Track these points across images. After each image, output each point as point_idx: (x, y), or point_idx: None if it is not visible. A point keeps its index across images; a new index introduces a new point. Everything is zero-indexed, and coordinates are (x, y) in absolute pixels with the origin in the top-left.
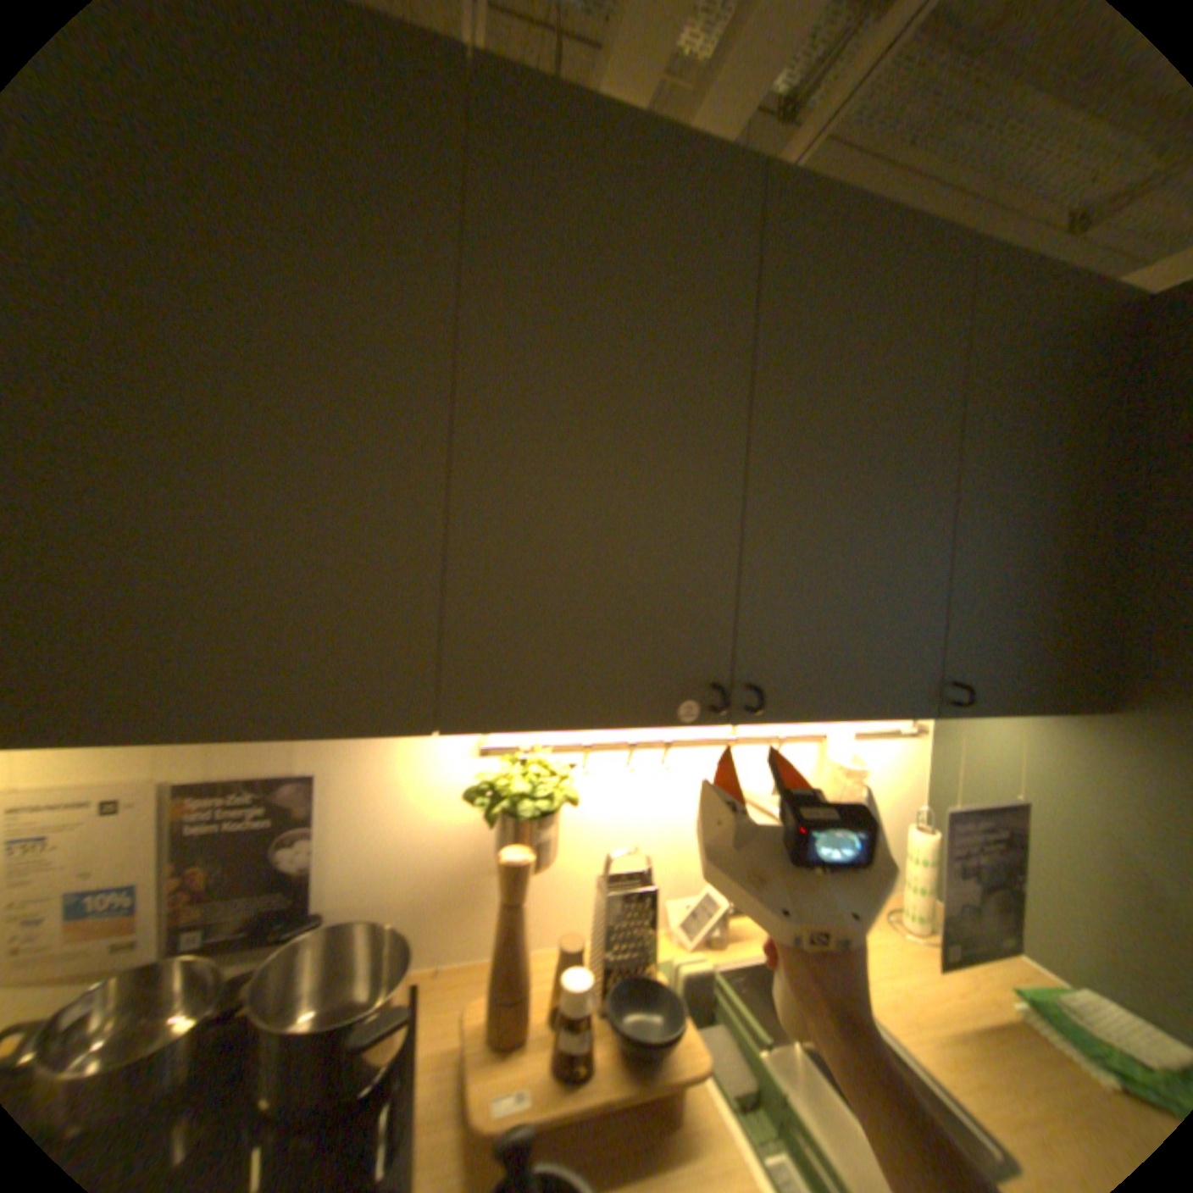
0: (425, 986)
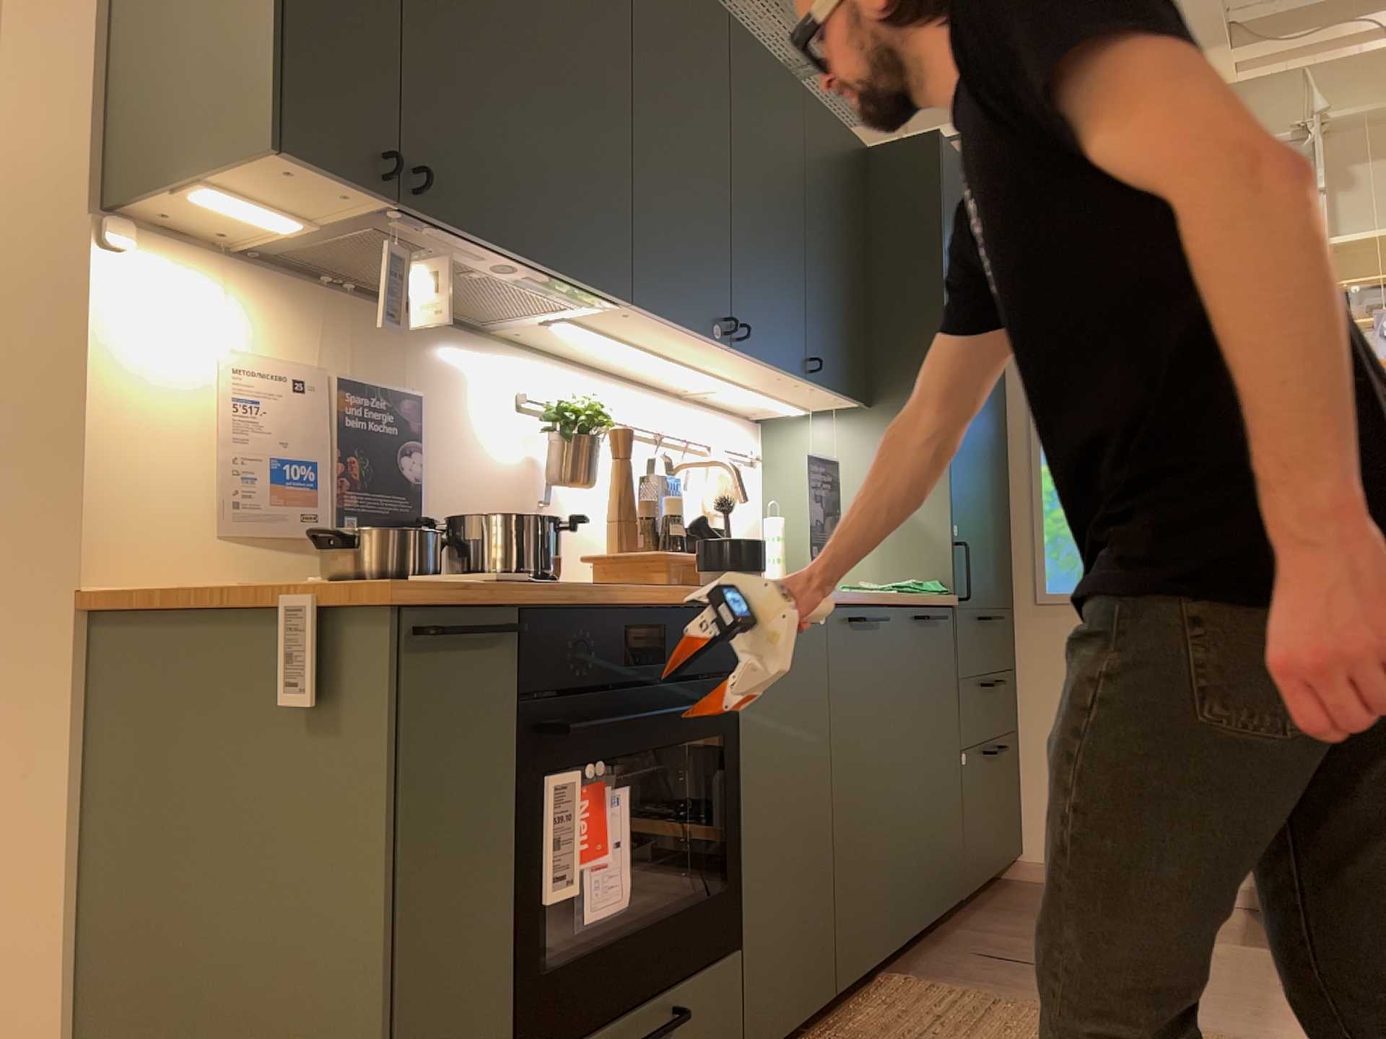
0: None
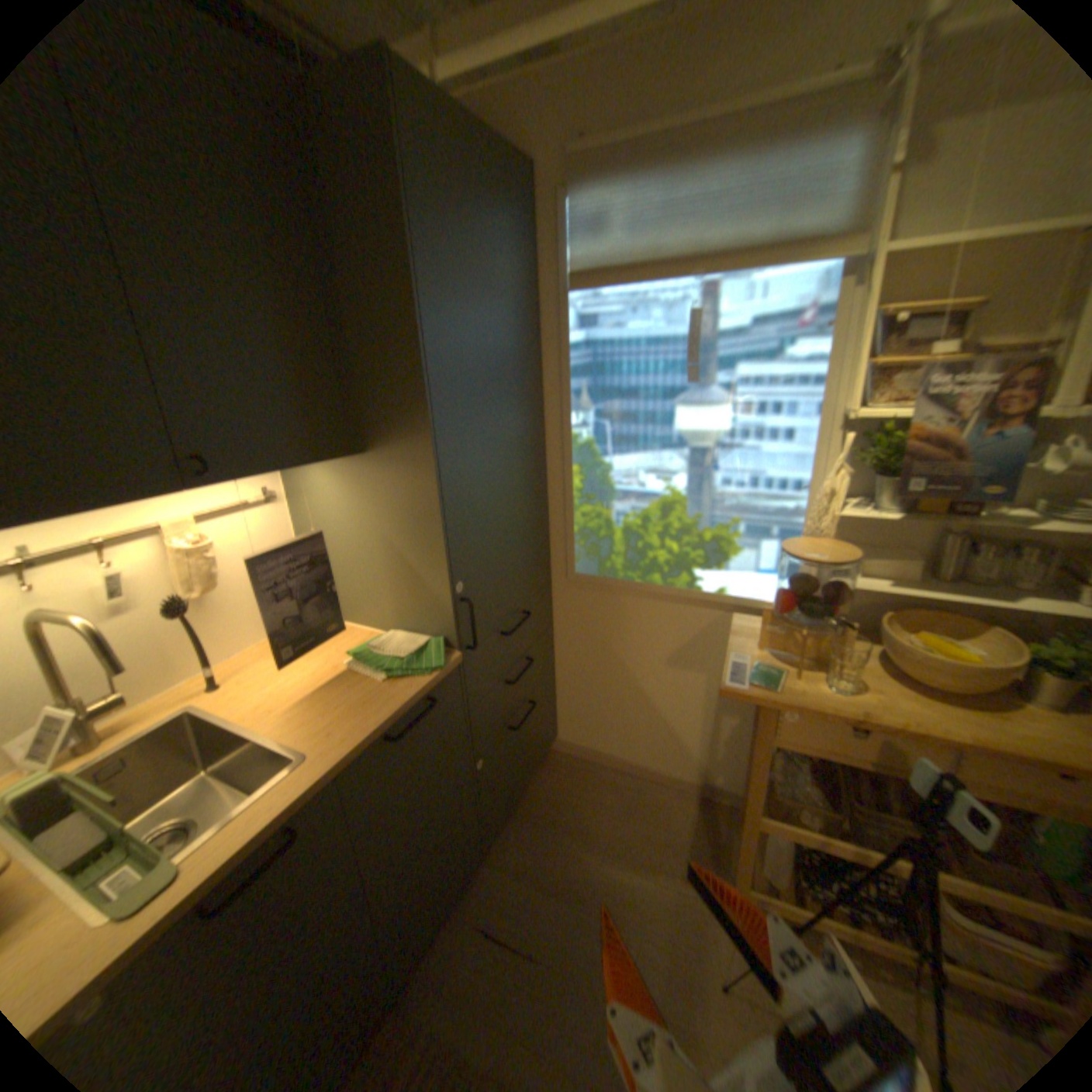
0: None
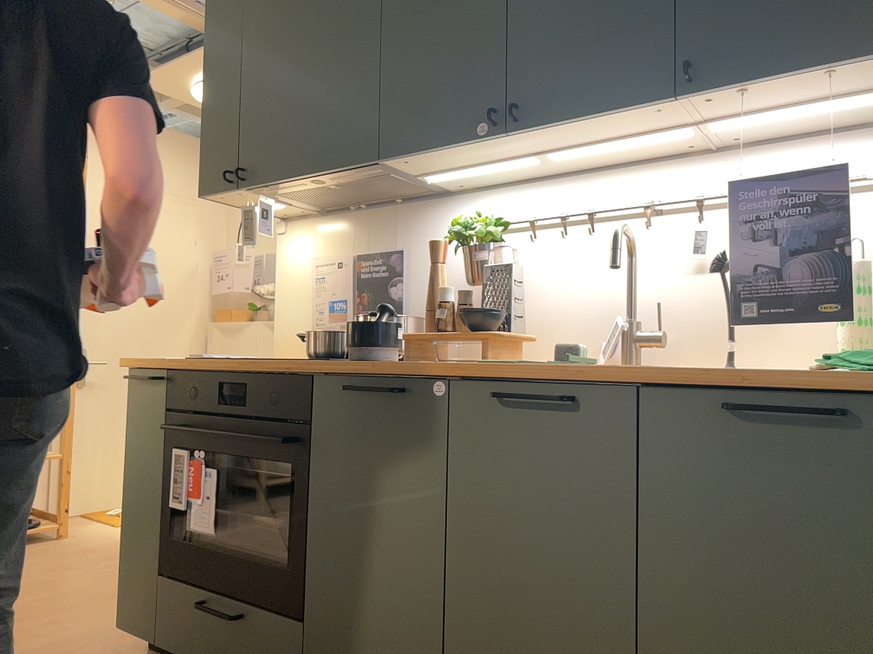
0: None
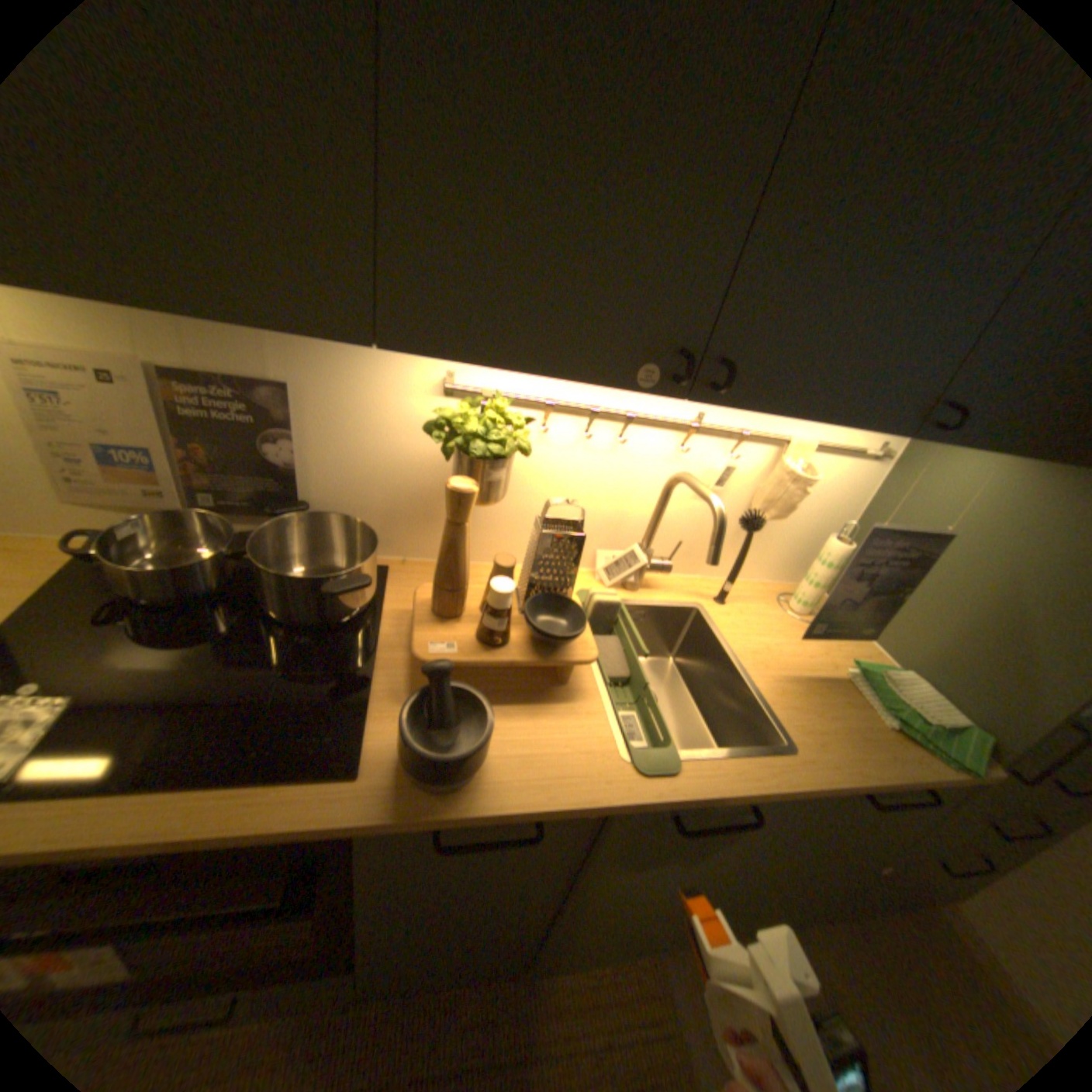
0: (395, 569)
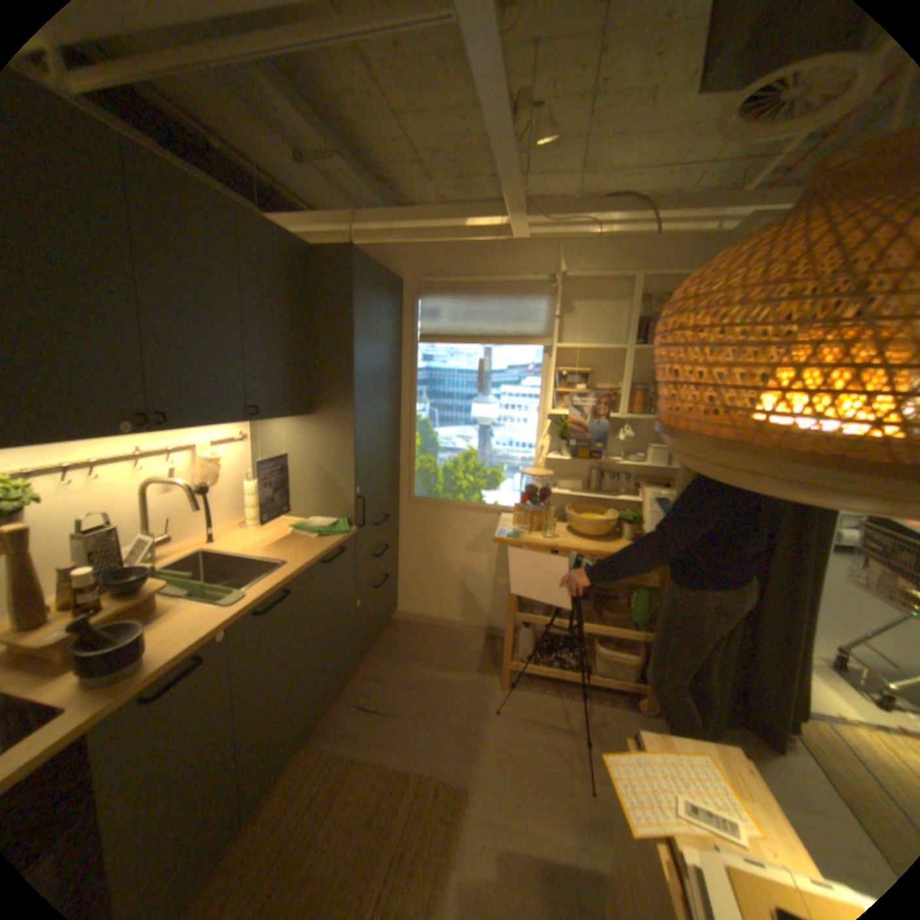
0: None
